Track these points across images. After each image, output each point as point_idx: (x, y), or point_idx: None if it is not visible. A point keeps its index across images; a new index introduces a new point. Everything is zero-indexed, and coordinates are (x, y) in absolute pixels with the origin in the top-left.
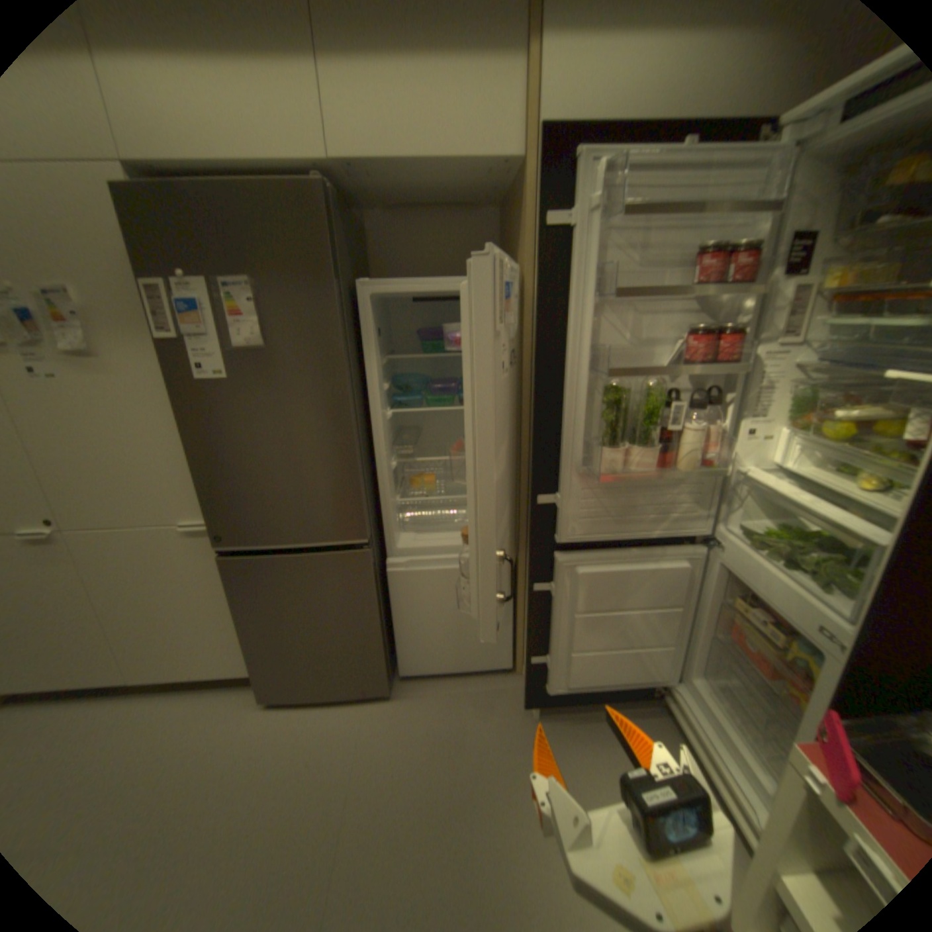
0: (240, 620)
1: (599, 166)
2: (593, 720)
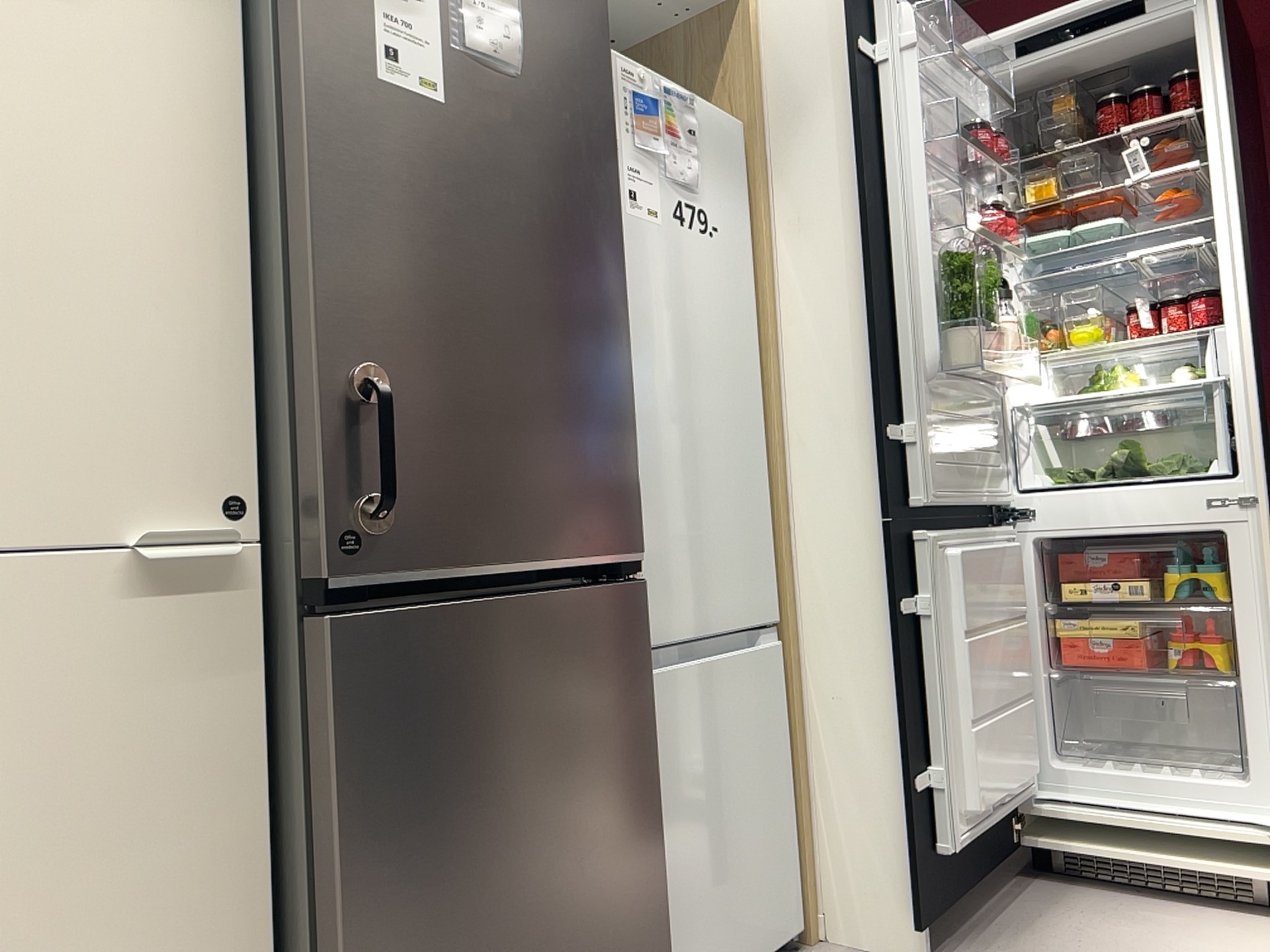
0: (356, 879)
1: (900, 9)
2: (984, 922)
